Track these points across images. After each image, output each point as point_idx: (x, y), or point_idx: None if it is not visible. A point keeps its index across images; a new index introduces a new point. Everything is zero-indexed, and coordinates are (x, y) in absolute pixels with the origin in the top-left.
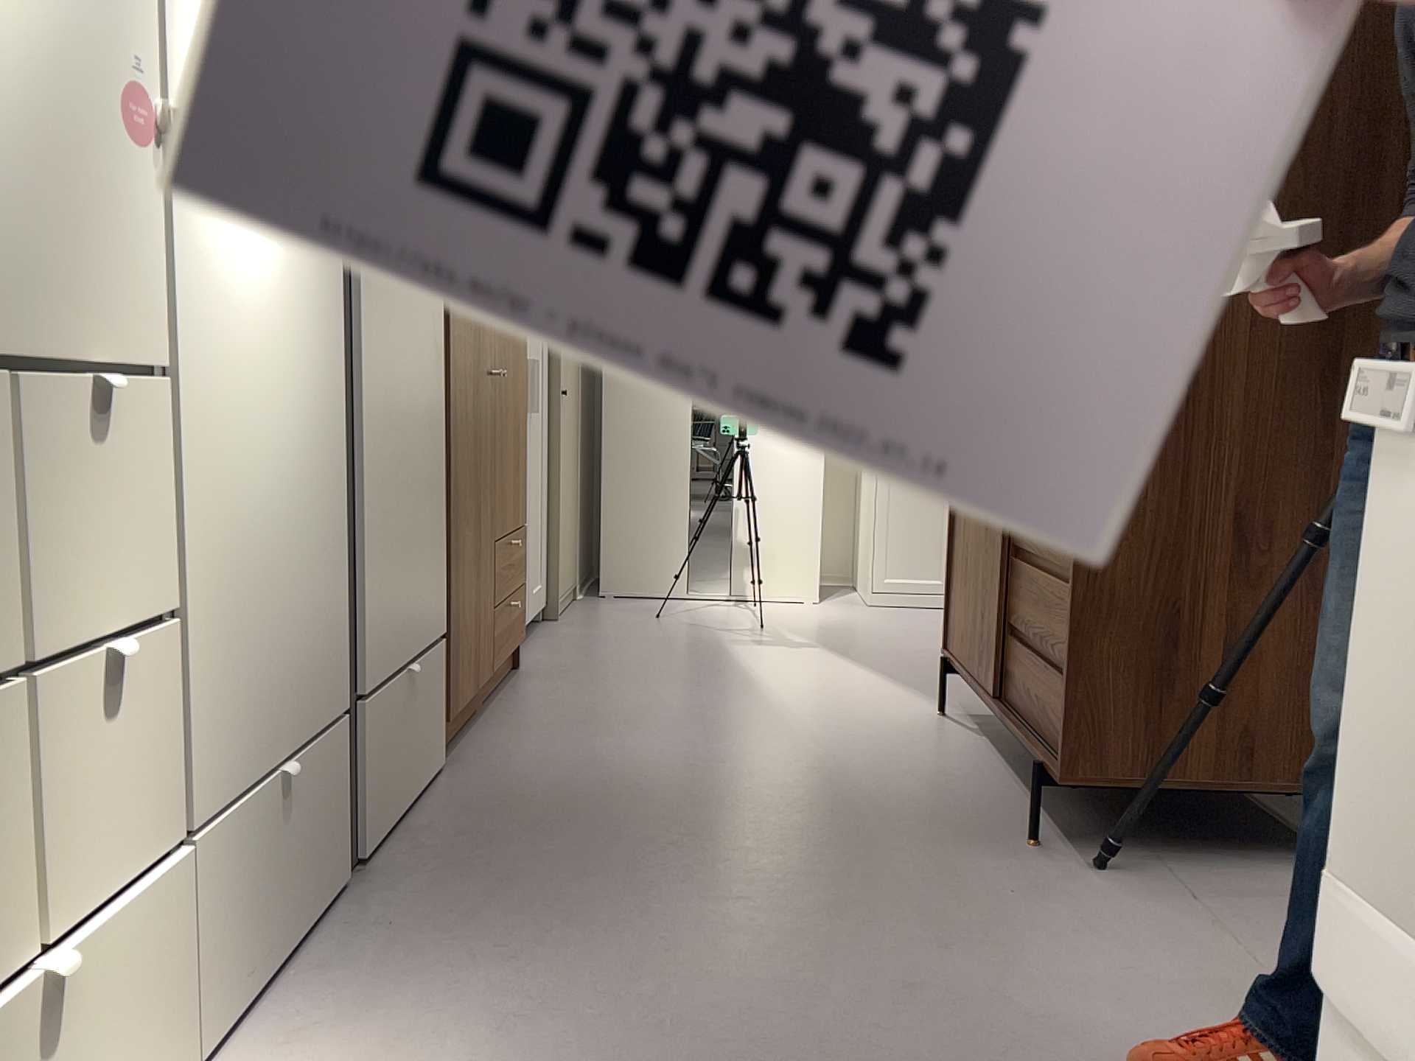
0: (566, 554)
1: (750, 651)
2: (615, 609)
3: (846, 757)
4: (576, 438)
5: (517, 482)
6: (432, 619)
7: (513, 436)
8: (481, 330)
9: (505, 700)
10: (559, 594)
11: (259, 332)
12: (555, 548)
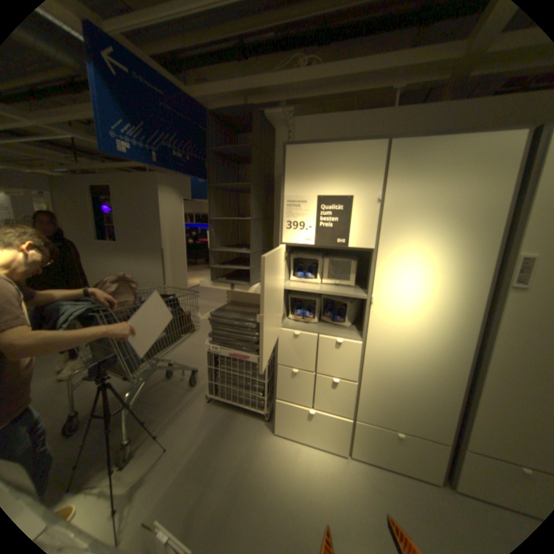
0: None
1: None
2: None
3: None
4: None
5: None
6: None
7: None
8: None
9: None
10: None
11: (412, 341)
12: None
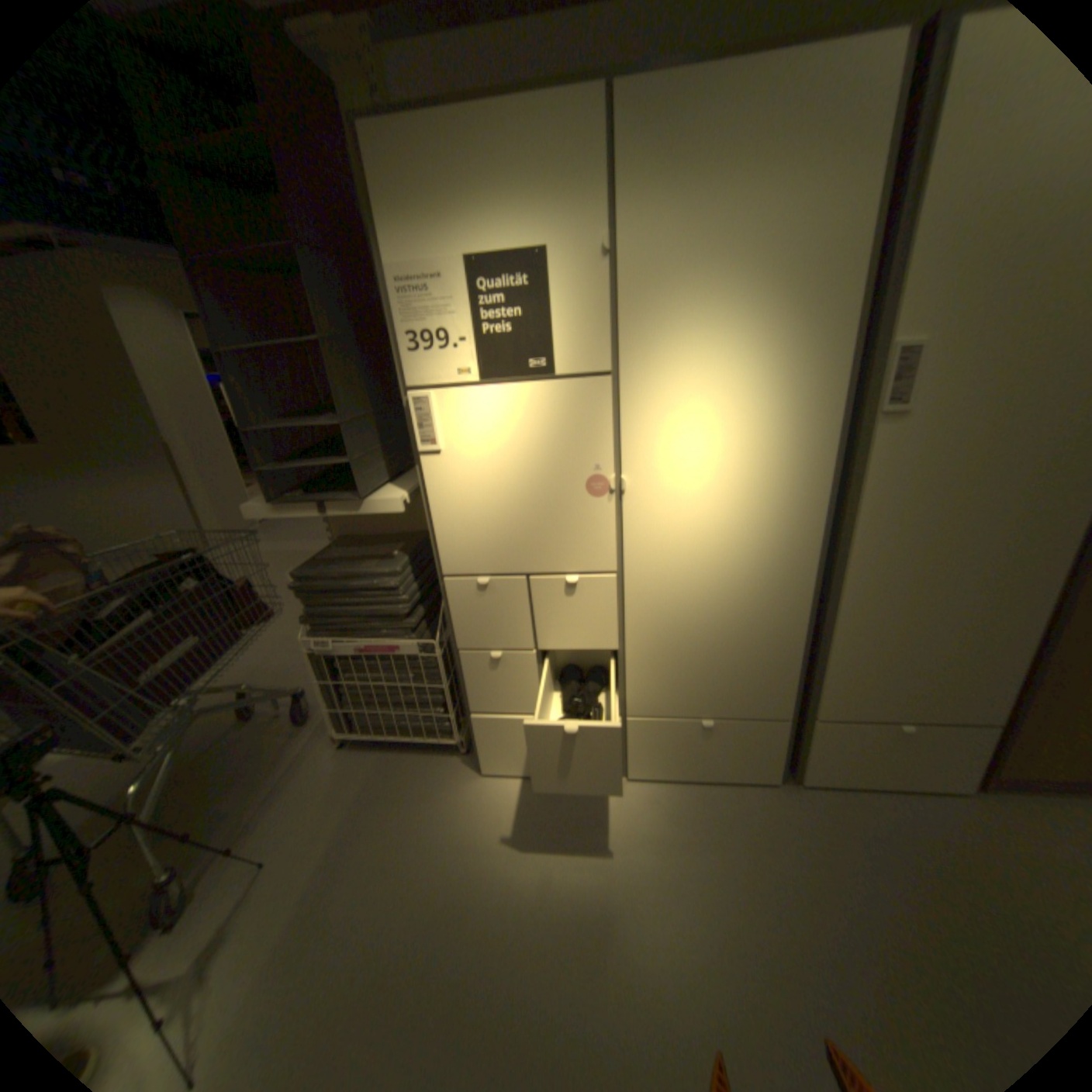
0: None
1: None
2: None
3: None
4: None
5: None
6: (974, 712)
7: None
8: None
9: None
10: None
11: (707, 553)
12: None
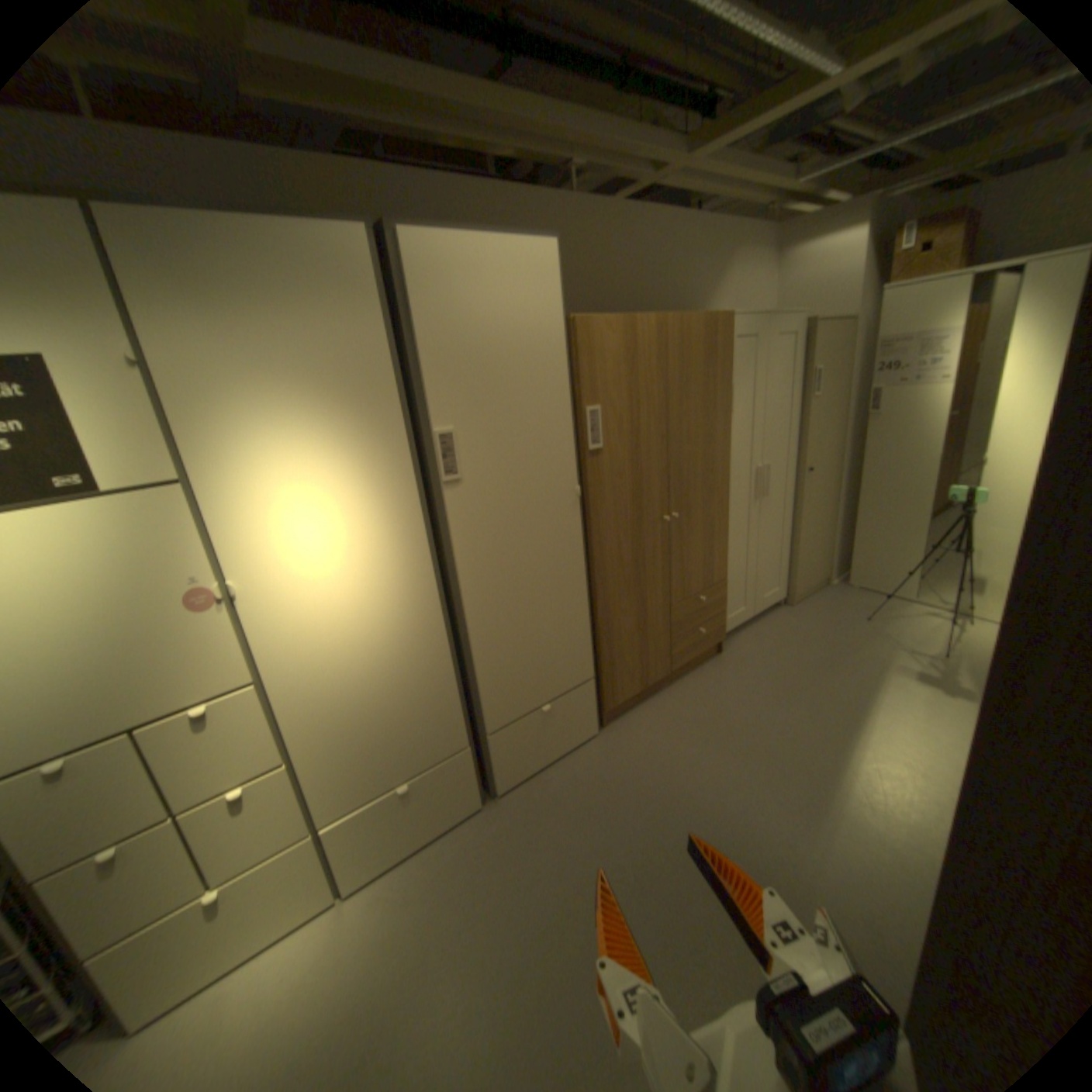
0: (811, 566)
1: (901, 685)
2: (847, 602)
3: (838, 862)
4: (835, 489)
5: (711, 561)
6: (575, 675)
7: (703, 539)
8: (646, 502)
9: (686, 681)
10: (798, 591)
11: (345, 629)
12: (795, 566)
